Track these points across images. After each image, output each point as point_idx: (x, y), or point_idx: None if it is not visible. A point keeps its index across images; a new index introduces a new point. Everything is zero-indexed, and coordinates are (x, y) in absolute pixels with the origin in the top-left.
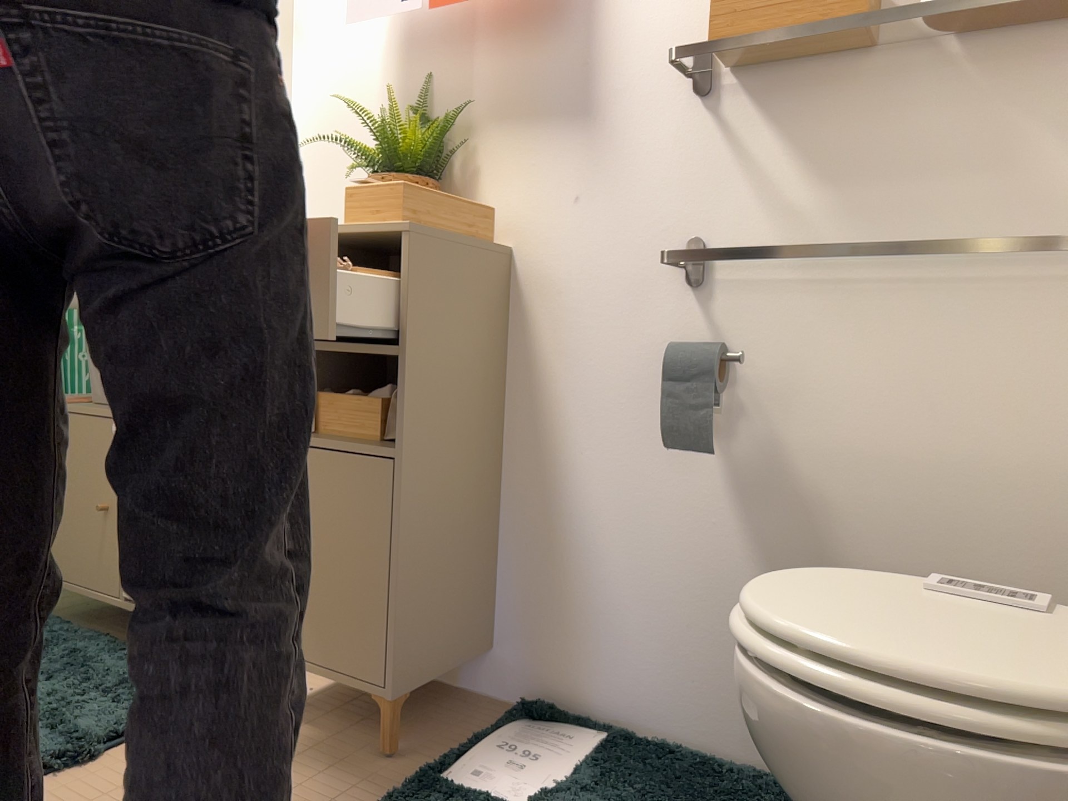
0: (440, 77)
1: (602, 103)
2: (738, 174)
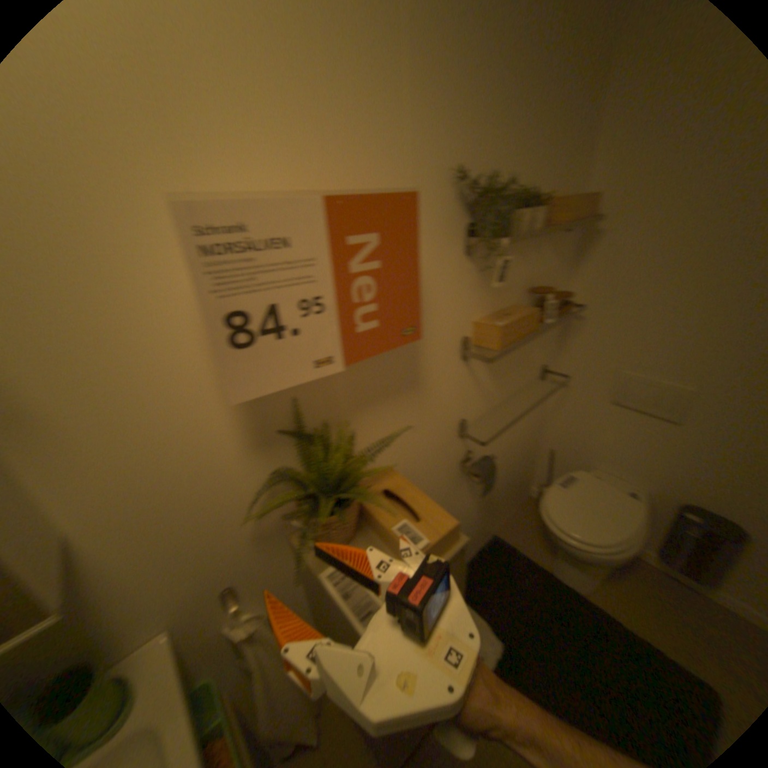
0: (305, 395)
1: (424, 377)
2: (474, 388)
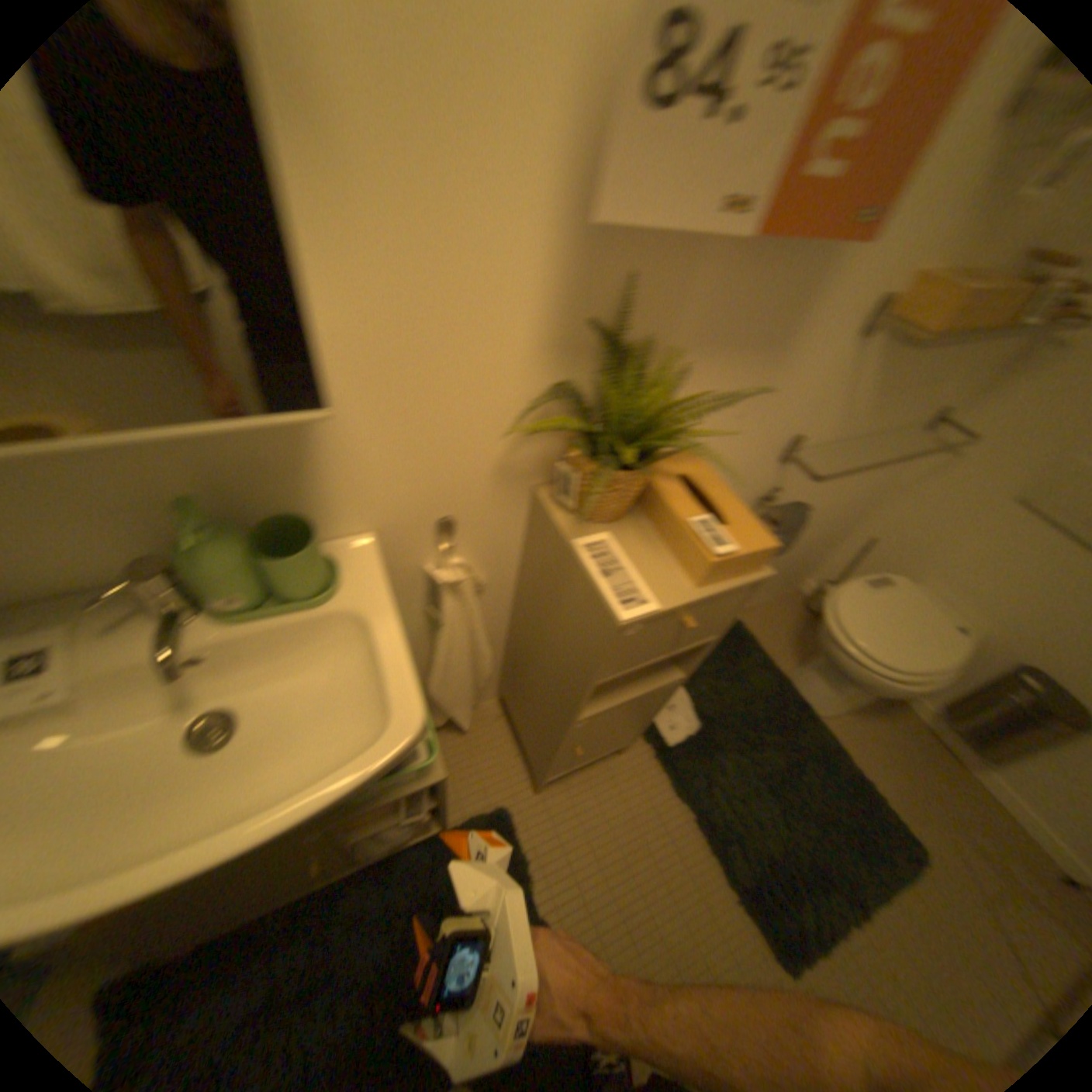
0: (648, 276)
1: (800, 333)
2: (845, 392)
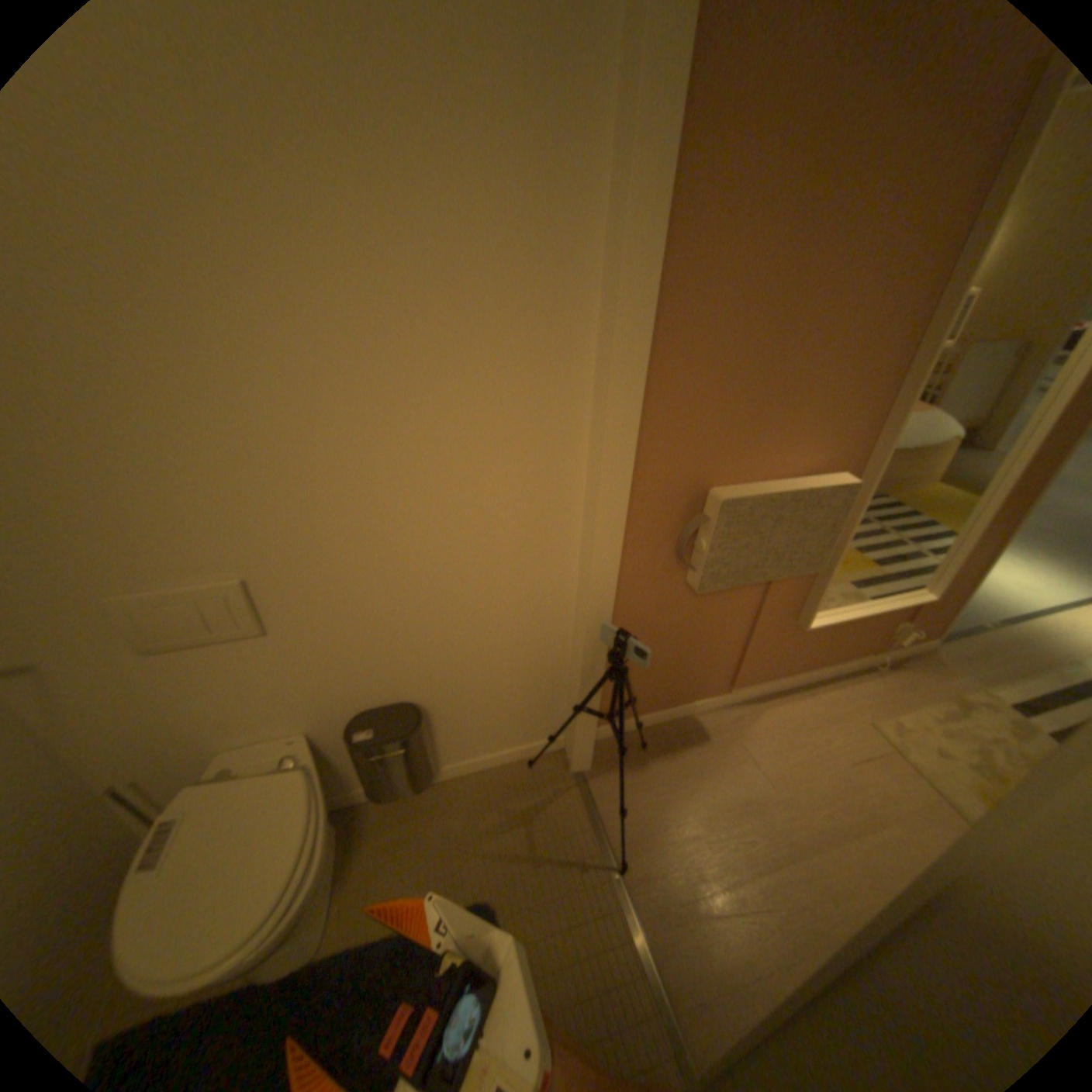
0: None
1: None
2: None
